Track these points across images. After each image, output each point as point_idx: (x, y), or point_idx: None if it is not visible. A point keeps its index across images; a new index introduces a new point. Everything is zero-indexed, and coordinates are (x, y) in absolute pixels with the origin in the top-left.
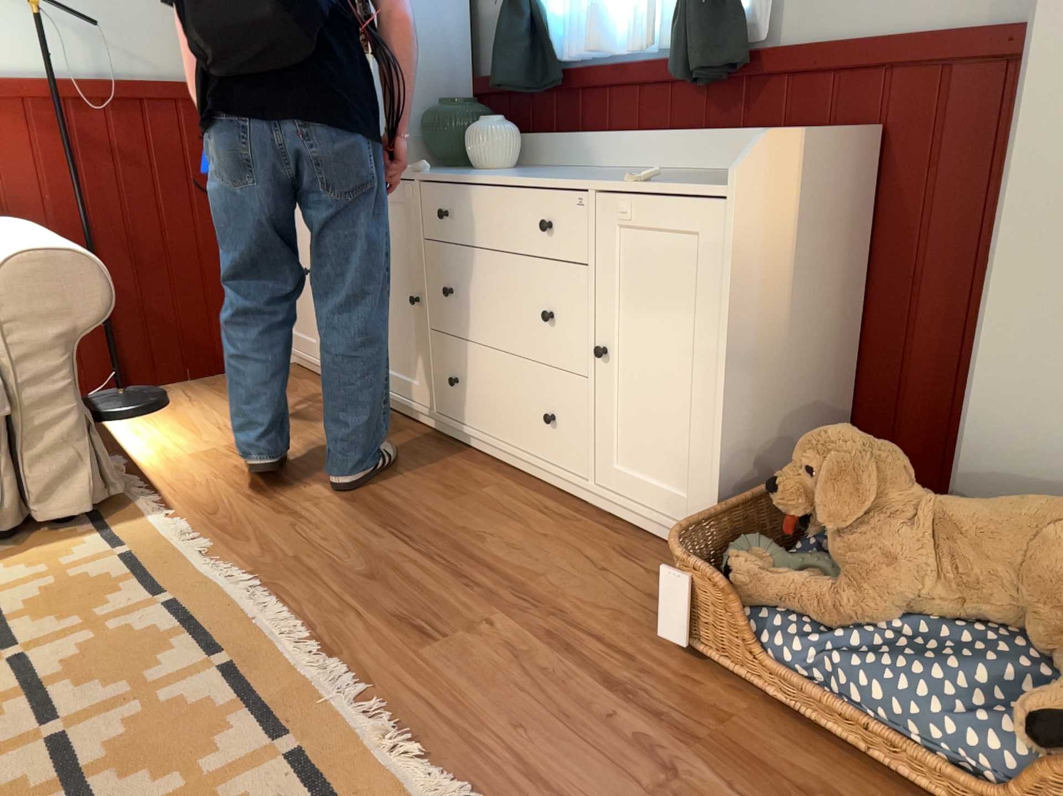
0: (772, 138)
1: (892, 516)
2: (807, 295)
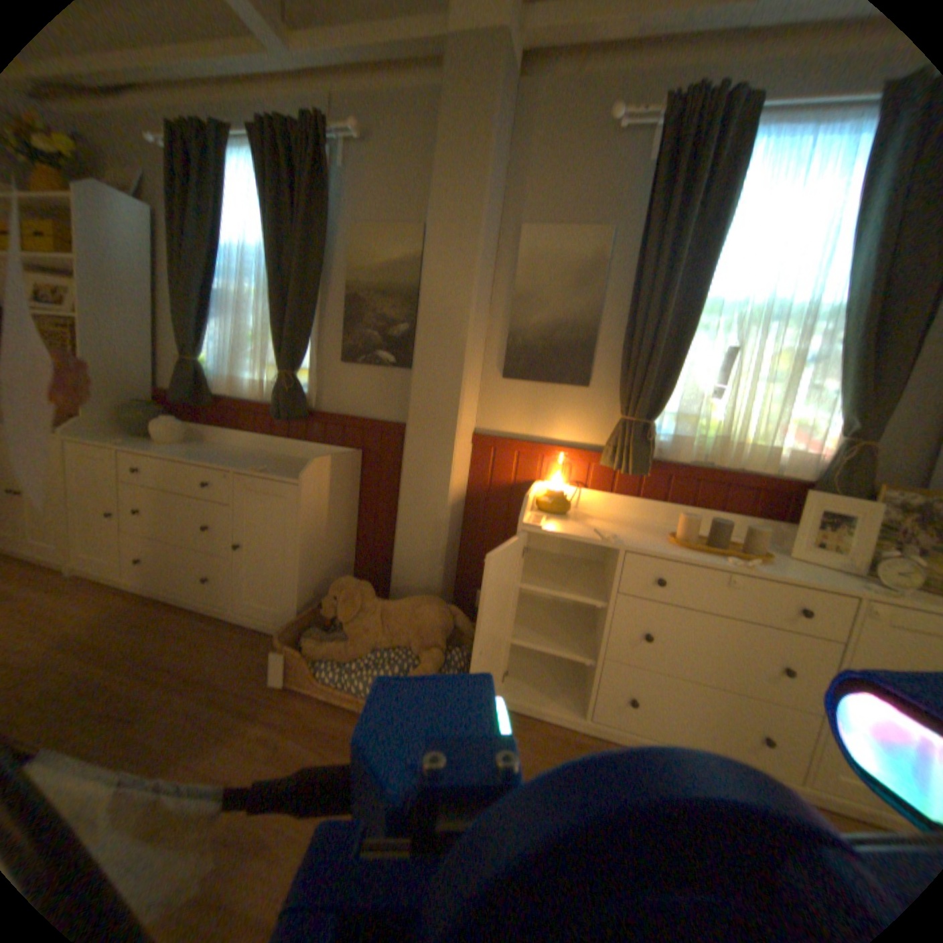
0: (319, 460)
1: (367, 613)
2: (336, 518)
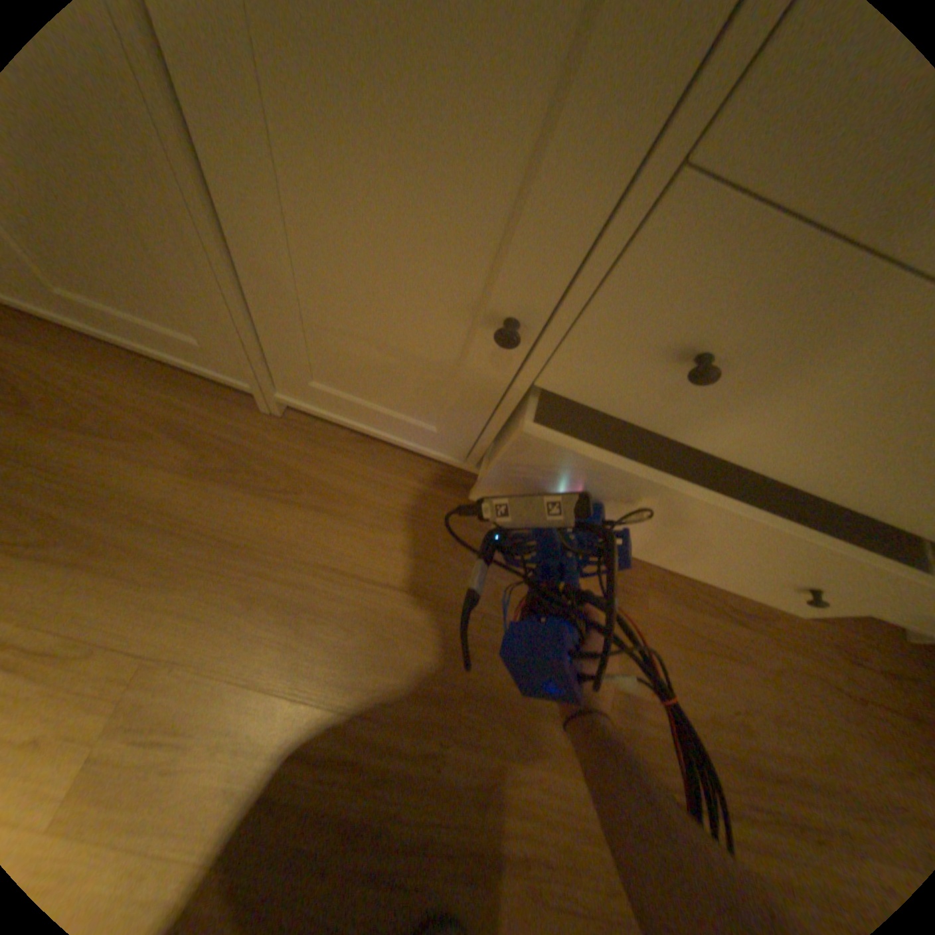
0: None
1: None
2: None
